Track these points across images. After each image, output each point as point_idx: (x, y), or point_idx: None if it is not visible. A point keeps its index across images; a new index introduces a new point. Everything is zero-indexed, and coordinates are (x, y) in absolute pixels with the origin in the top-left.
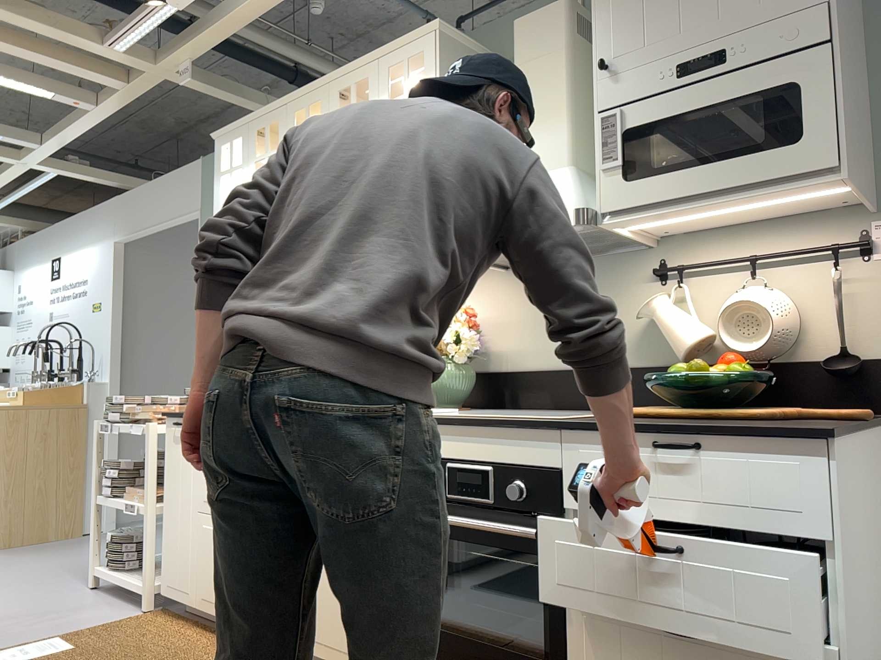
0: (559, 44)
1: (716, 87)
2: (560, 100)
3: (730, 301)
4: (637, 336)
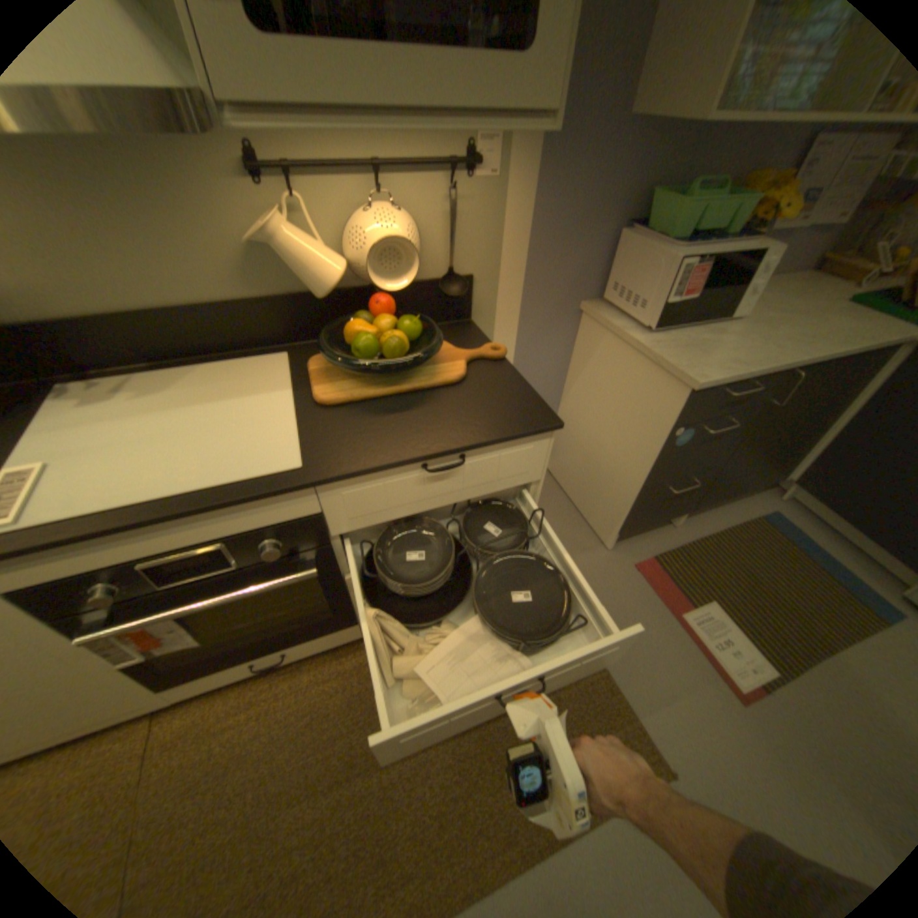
0: None
1: None
2: None
3: (363, 224)
4: (238, 258)
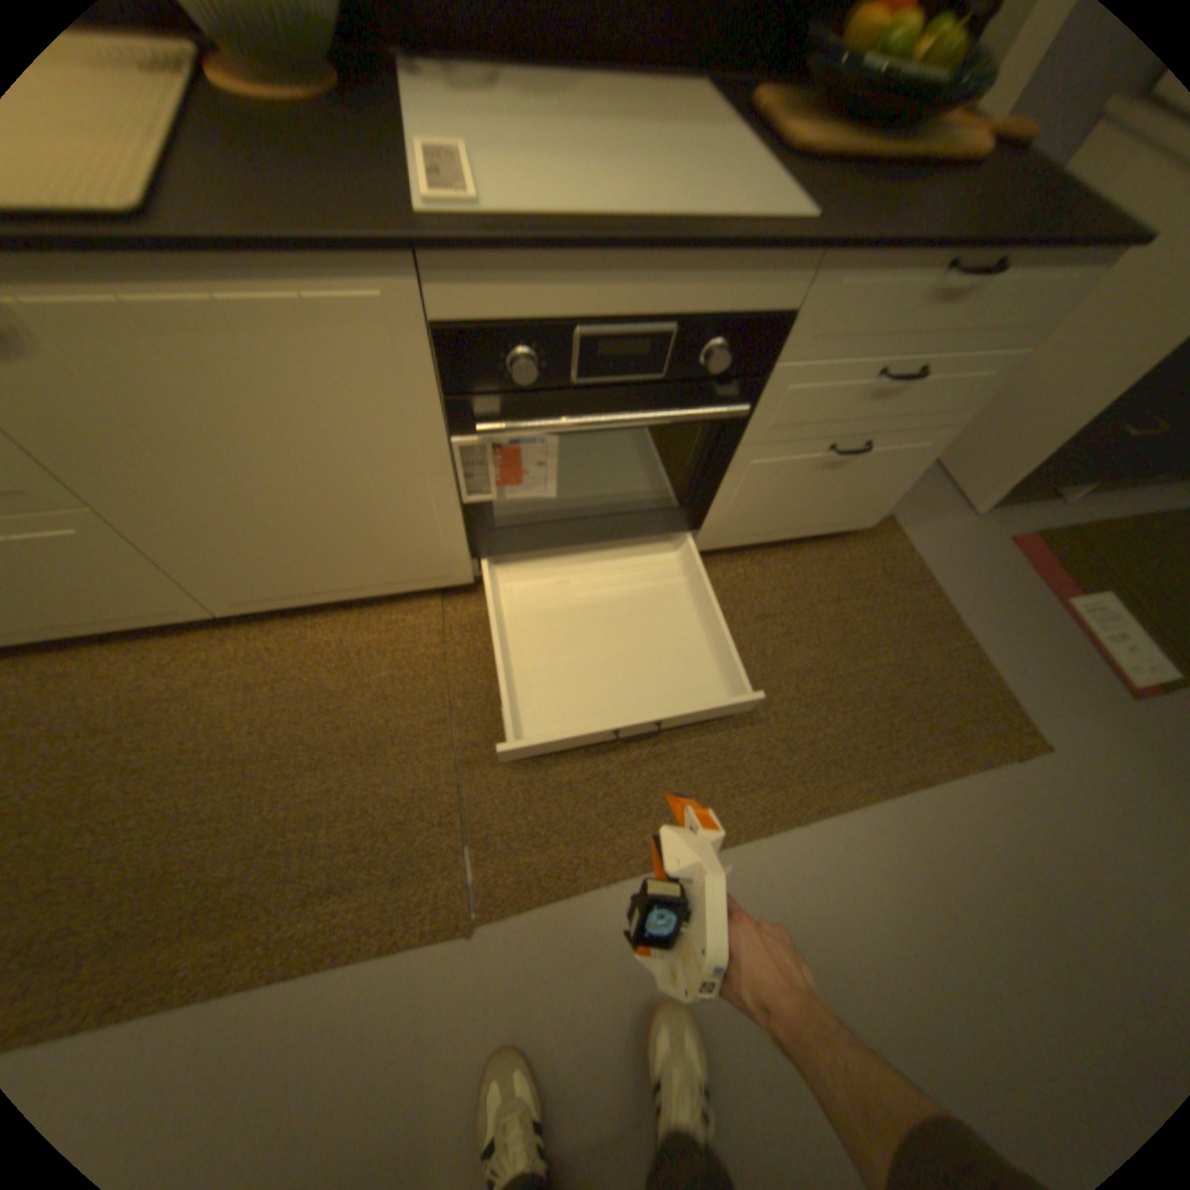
0: None
1: None
2: None
3: None
4: None
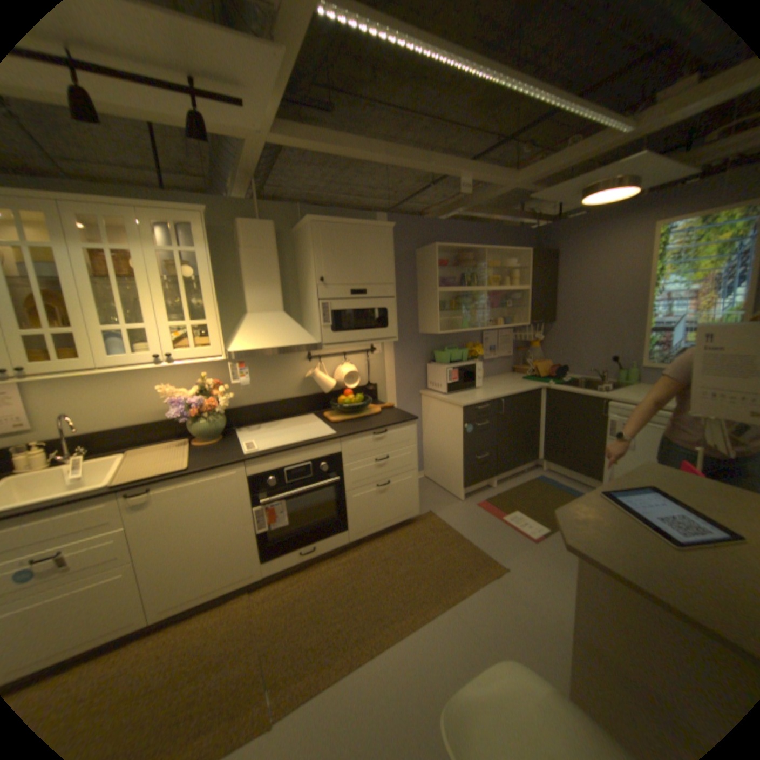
0: (273, 246)
1: (365, 303)
2: (276, 277)
3: (342, 370)
4: (301, 384)
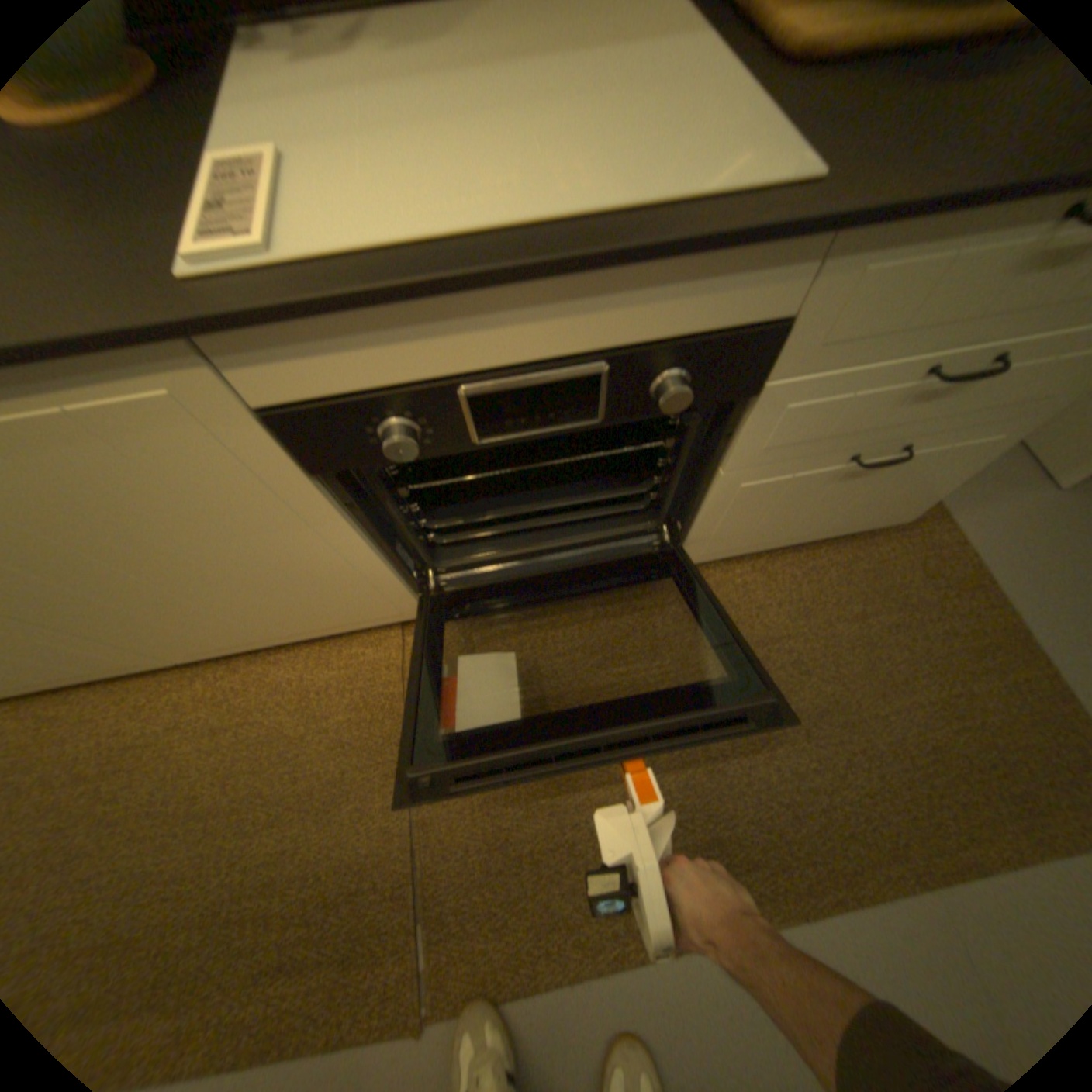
0: None
1: None
2: None
3: None
4: None
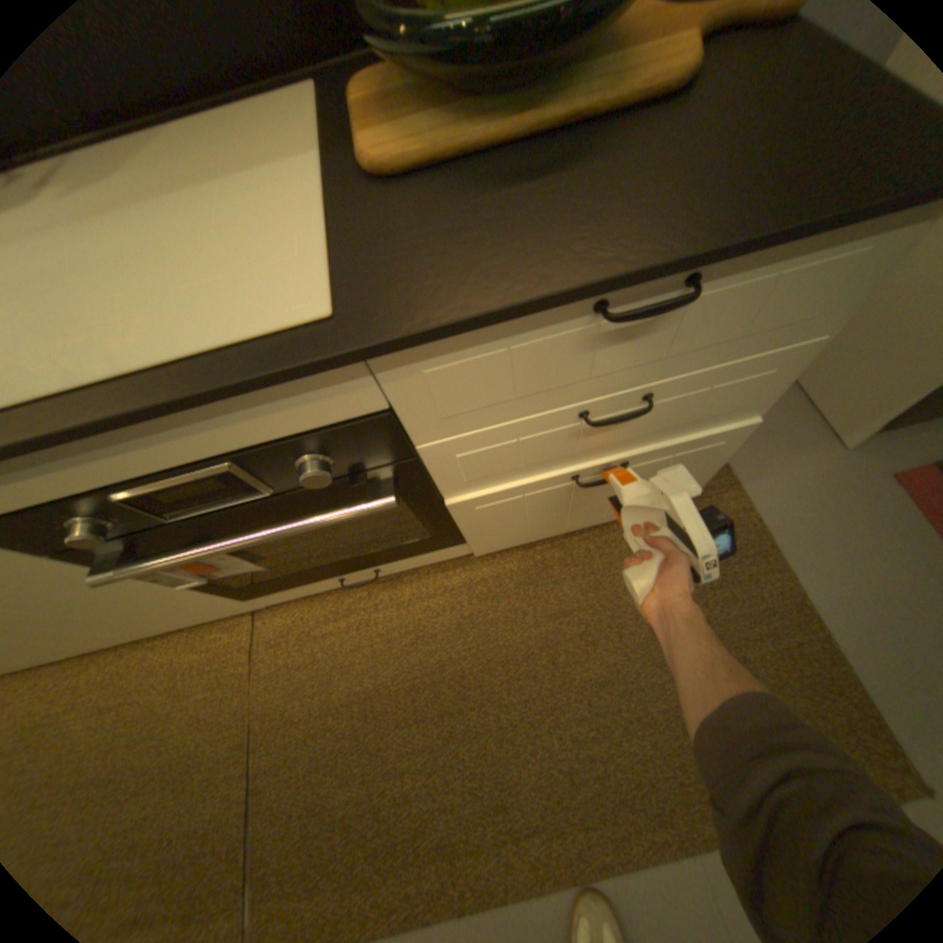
0: None
1: None
2: None
3: None
4: None
